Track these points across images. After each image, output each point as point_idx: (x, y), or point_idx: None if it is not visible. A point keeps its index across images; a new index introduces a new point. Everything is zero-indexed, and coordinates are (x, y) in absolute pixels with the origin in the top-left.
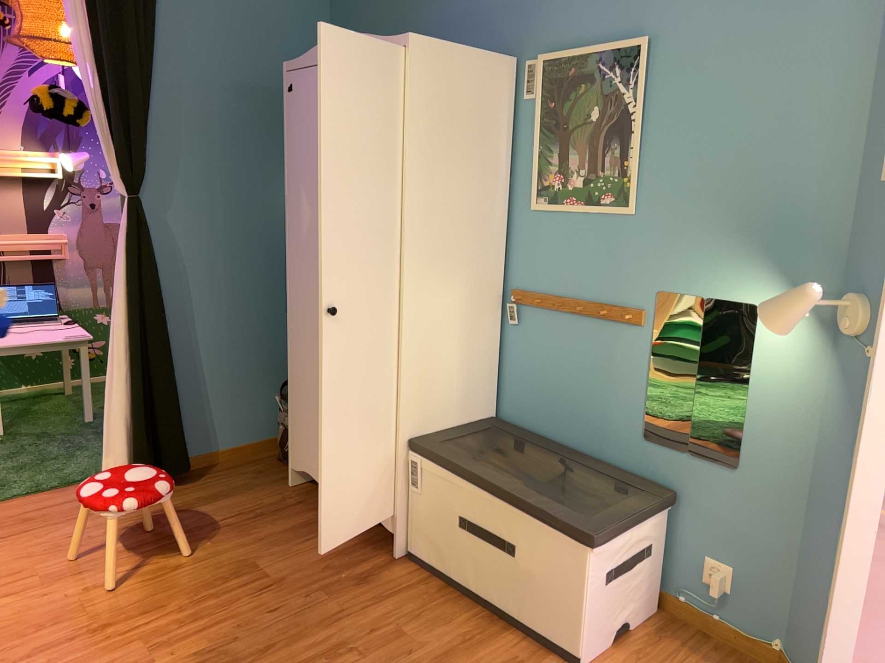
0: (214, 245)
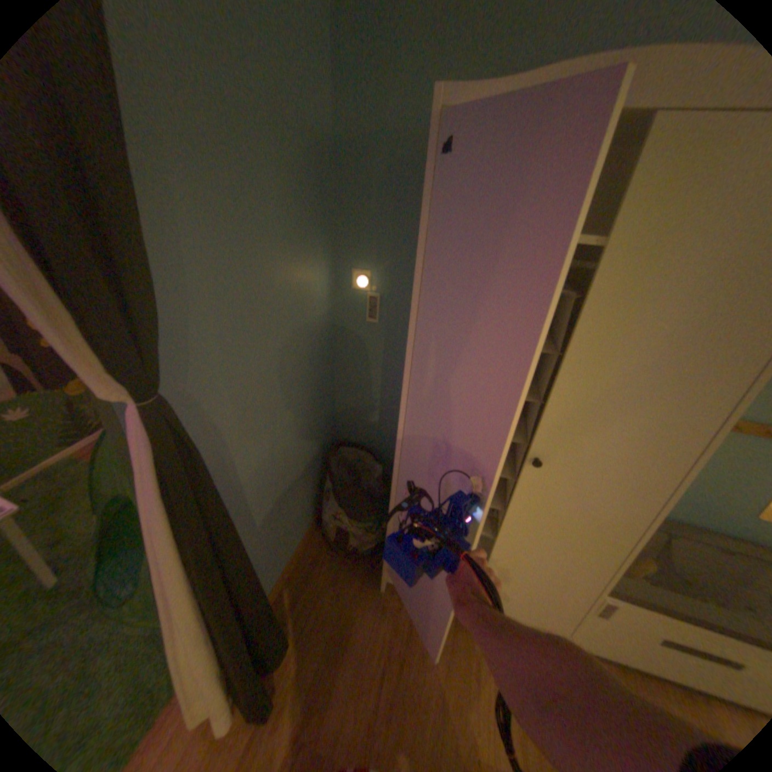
0: (252, 390)
